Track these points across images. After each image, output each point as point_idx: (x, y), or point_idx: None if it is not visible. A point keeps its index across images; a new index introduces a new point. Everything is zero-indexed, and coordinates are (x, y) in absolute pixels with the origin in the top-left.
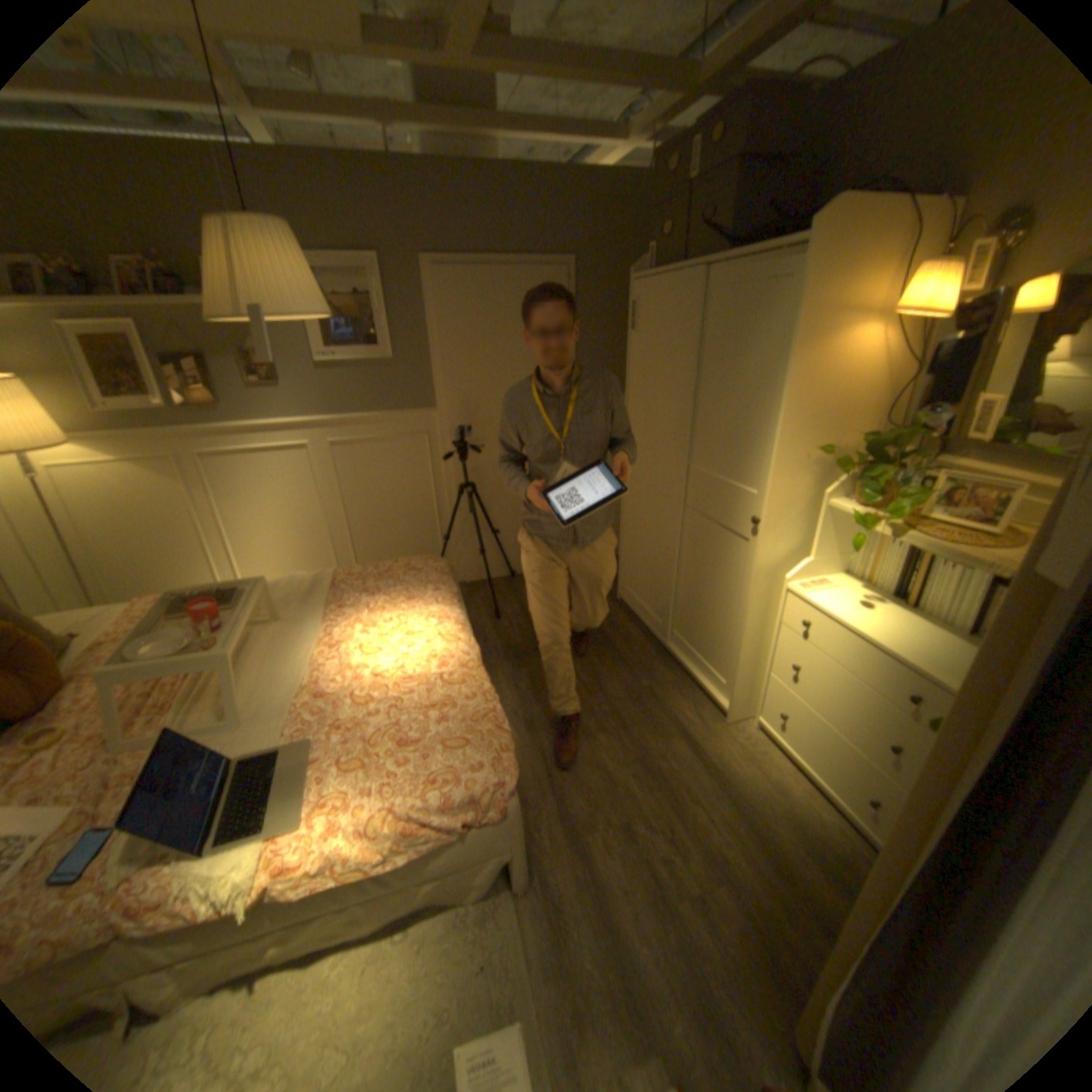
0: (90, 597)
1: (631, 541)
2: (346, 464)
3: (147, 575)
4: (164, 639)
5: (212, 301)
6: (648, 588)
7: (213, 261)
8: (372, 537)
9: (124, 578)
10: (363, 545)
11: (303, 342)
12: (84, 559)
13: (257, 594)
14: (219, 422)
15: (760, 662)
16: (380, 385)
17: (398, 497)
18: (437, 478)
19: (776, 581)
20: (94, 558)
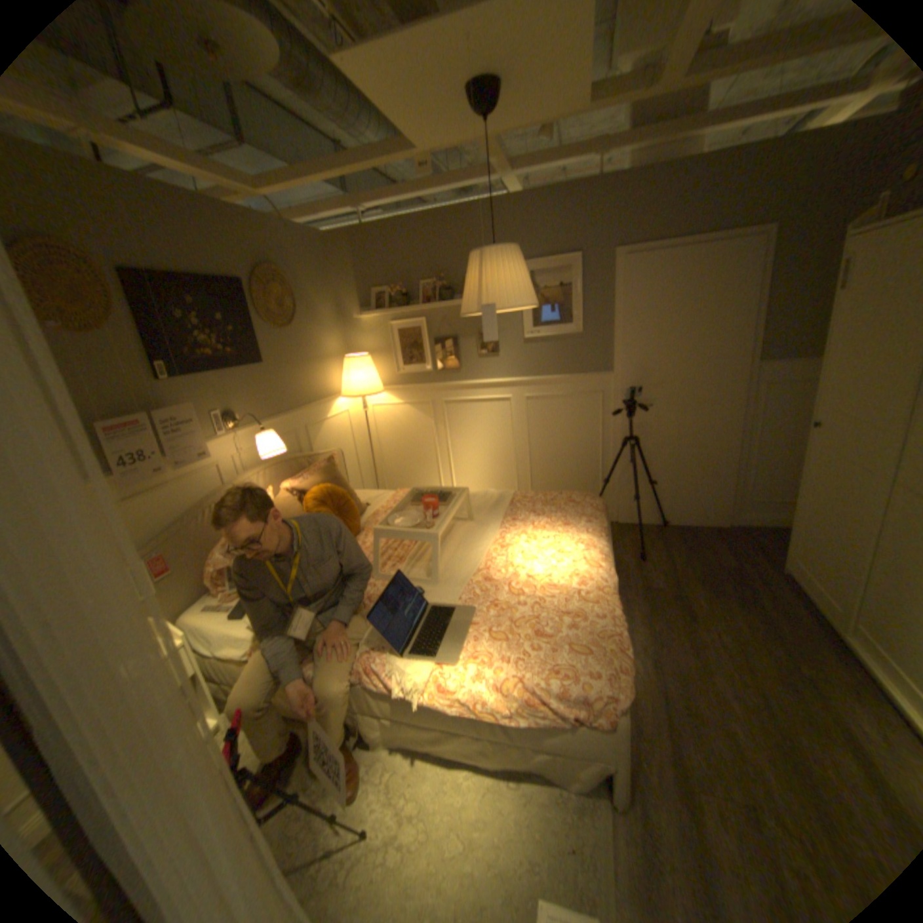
0: (378, 484)
1: (812, 514)
2: (535, 414)
3: (406, 476)
4: (408, 516)
5: (466, 303)
6: (829, 571)
7: (470, 278)
8: (546, 472)
9: (395, 476)
10: (538, 477)
11: (519, 324)
12: (379, 462)
13: (462, 499)
14: (459, 381)
15: None
16: (569, 354)
17: (571, 443)
18: (605, 430)
19: None
20: (384, 462)
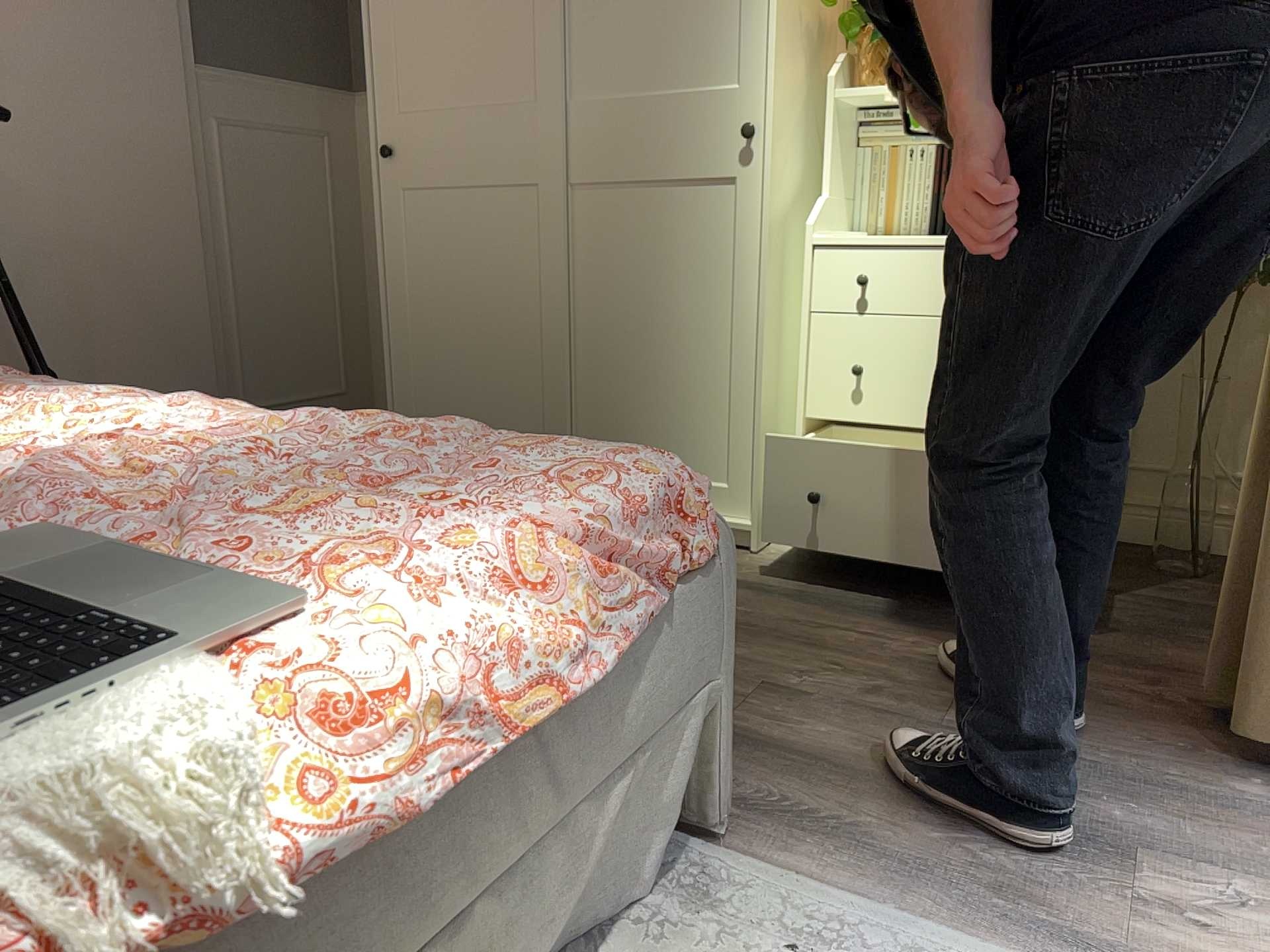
0: None
1: (423, 333)
2: None
3: None
4: None
5: None
6: (493, 410)
7: None
8: None
9: None
10: None
11: None
12: None
13: None
14: None
15: (780, 414)
16: None
17: None
18: None
19: (786, 245)
20: None
